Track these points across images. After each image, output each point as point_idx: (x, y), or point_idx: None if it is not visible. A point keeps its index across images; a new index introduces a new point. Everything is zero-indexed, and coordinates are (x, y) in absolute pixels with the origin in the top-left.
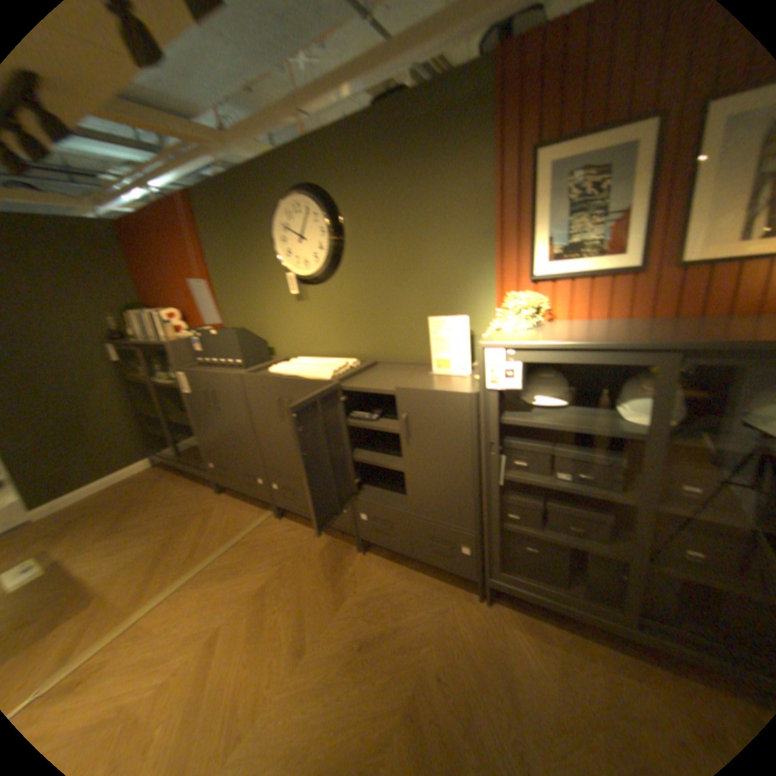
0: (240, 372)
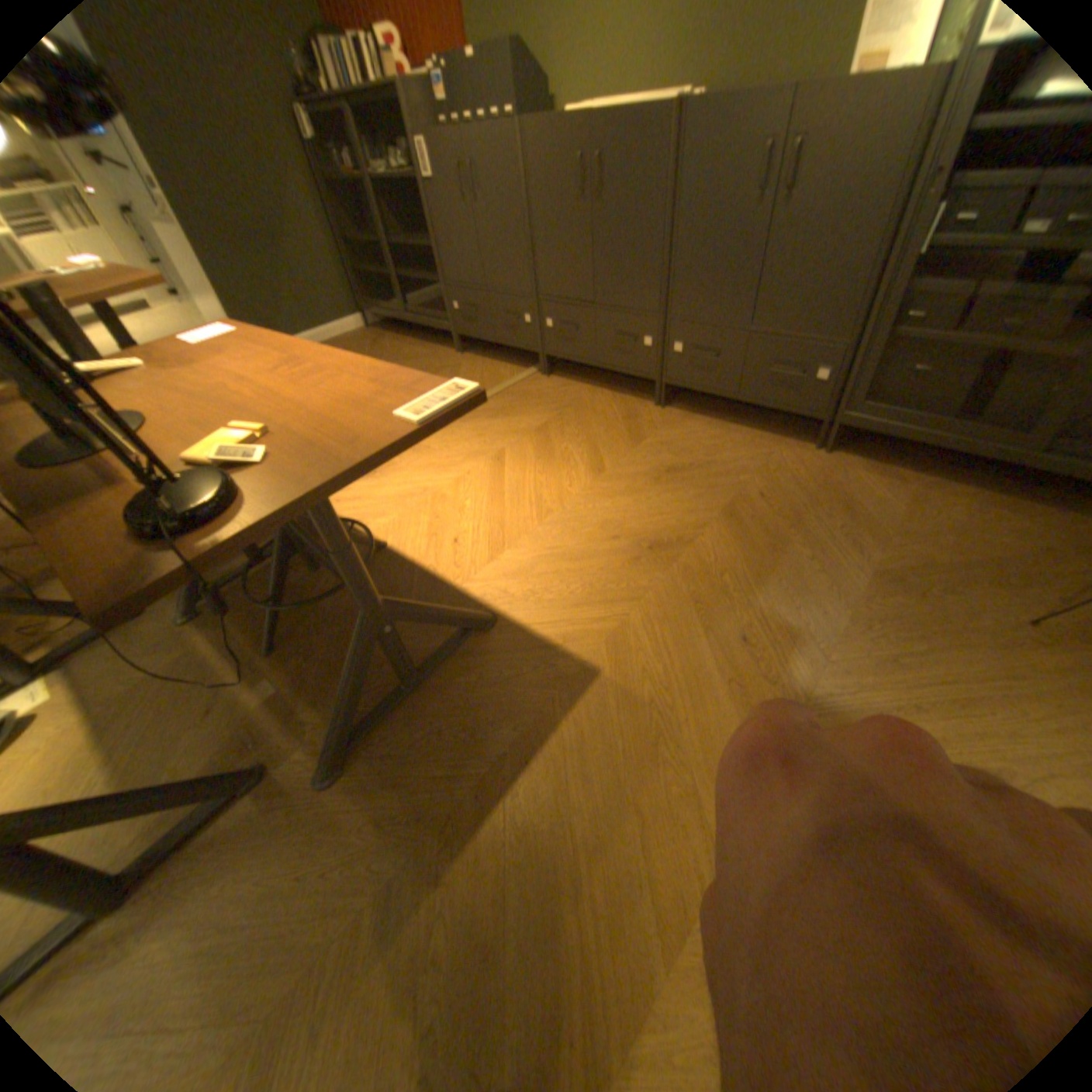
0: (520, 116)
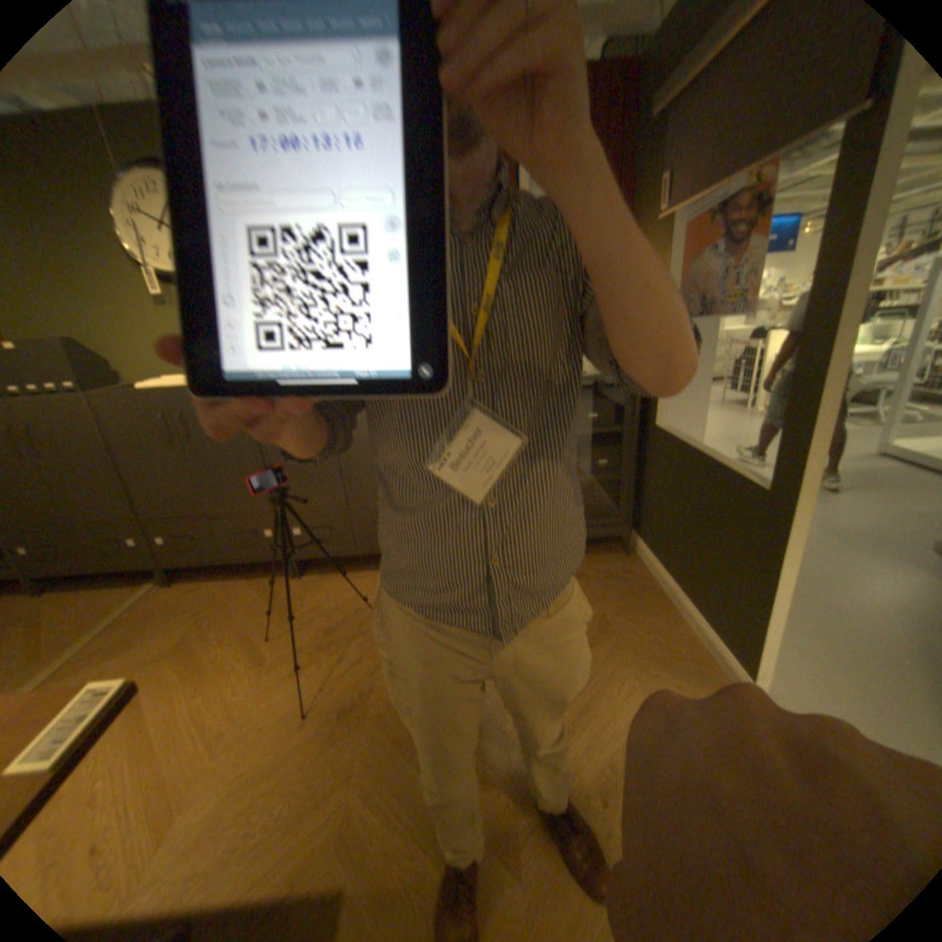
0: (88, 393)
